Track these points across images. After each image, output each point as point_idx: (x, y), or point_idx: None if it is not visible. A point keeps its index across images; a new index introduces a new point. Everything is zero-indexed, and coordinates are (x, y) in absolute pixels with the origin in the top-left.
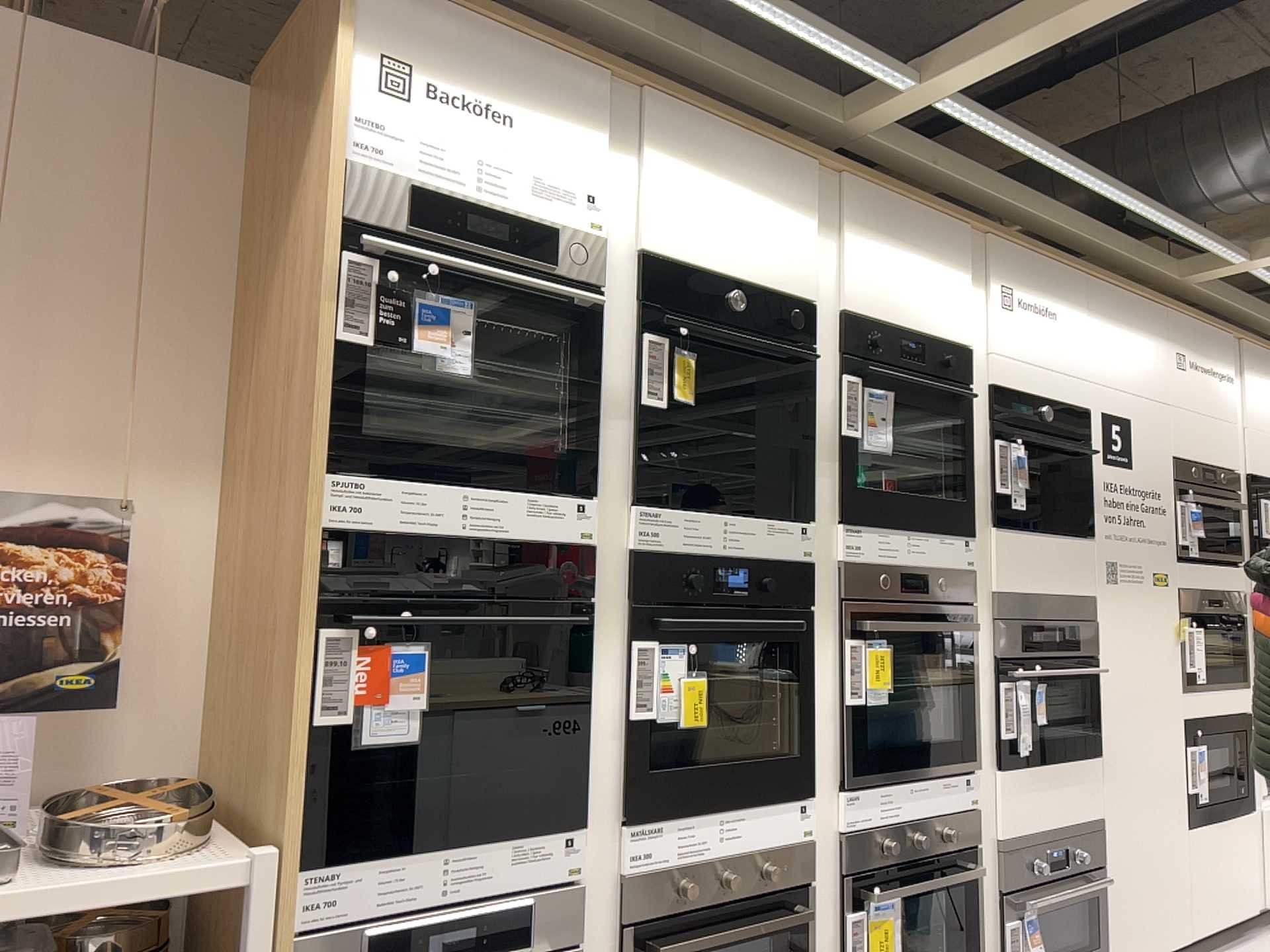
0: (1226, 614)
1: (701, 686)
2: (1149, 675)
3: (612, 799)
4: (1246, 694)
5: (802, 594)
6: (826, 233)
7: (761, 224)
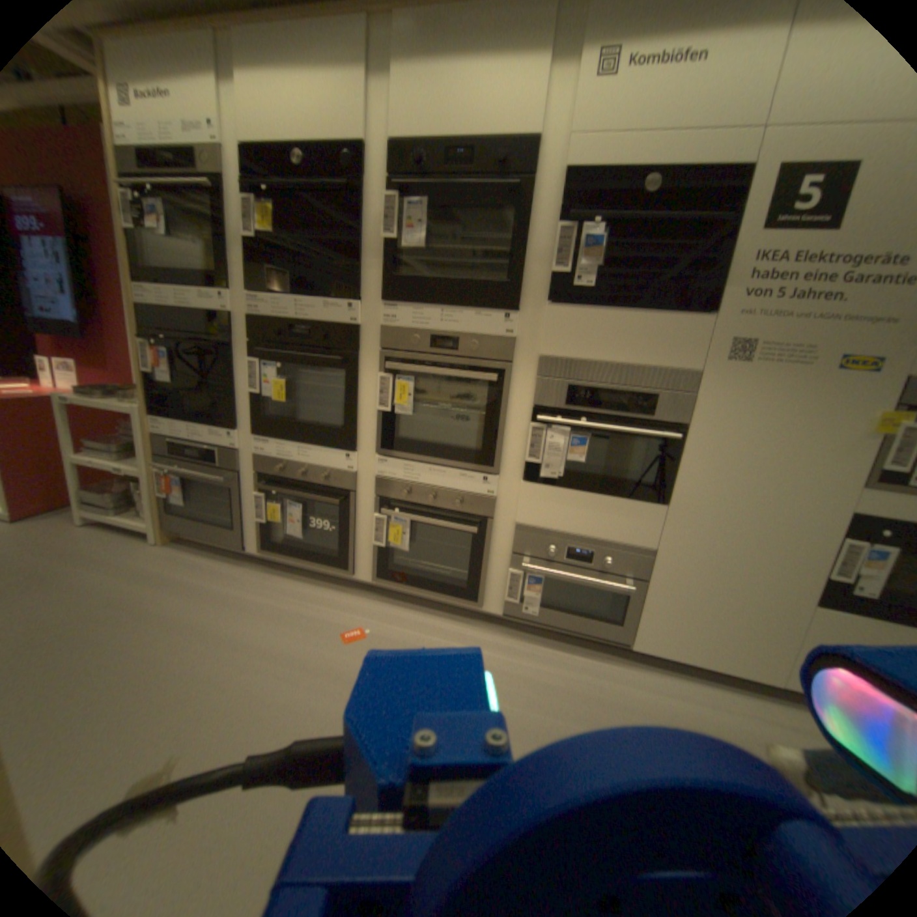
0: None
1: (281, 383)
2: (791, 458)
3: (250, 423)
4: None
5: (347, 343)
6: (378, 75)
7: (313, 92)
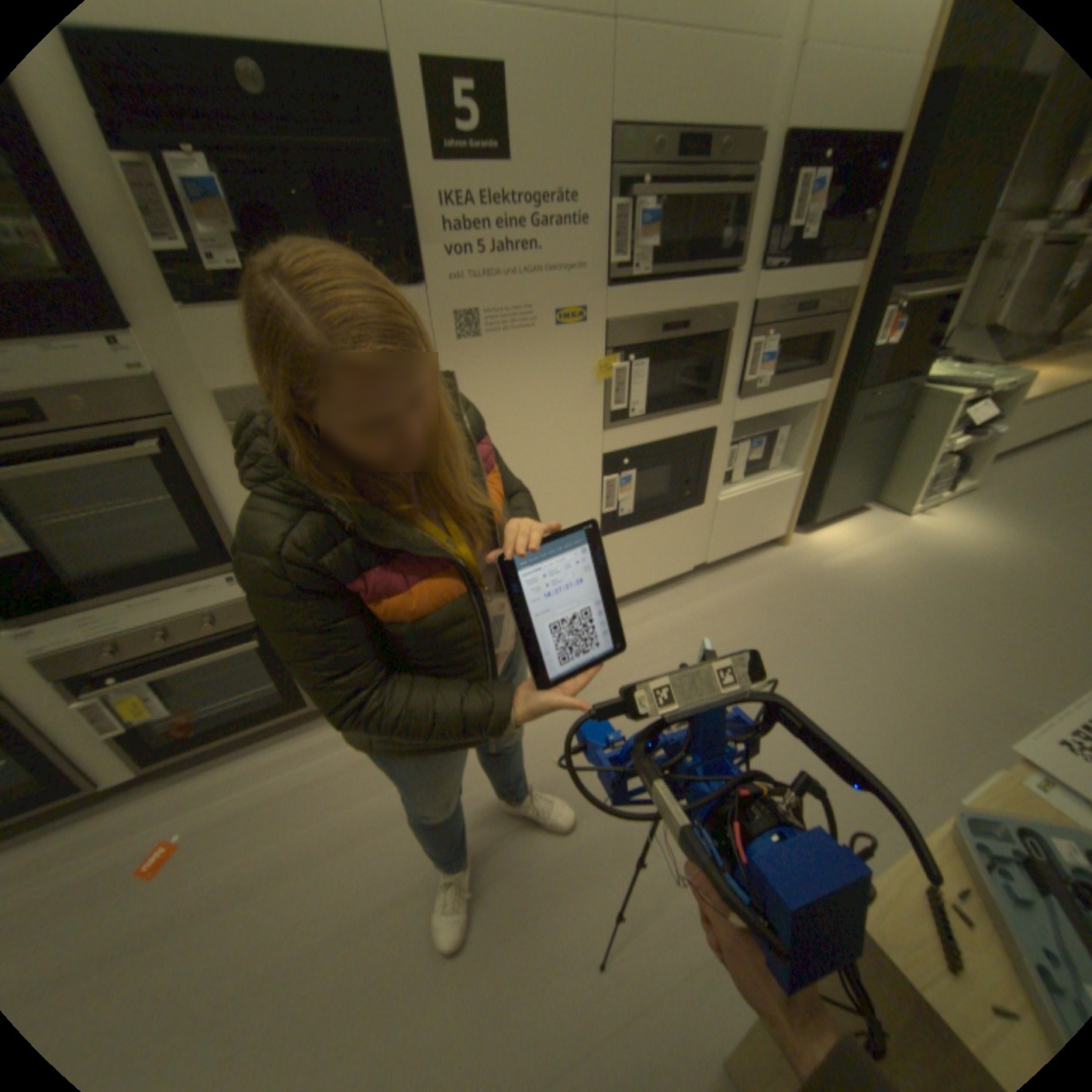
0: (706, 334)
1: None
2: (546, 427)
3: None
4: (714, 413)
5: None
6: None
7: None
